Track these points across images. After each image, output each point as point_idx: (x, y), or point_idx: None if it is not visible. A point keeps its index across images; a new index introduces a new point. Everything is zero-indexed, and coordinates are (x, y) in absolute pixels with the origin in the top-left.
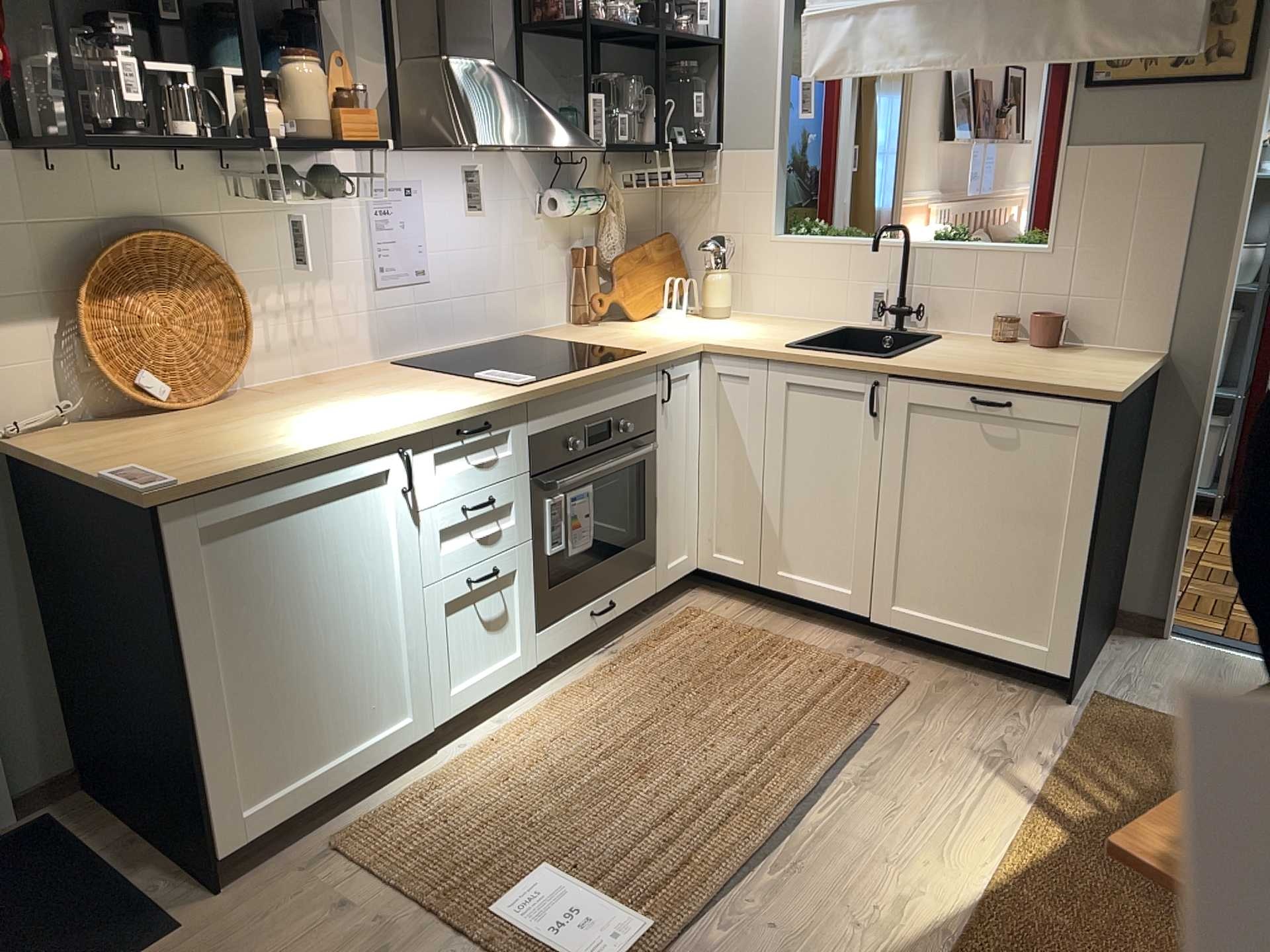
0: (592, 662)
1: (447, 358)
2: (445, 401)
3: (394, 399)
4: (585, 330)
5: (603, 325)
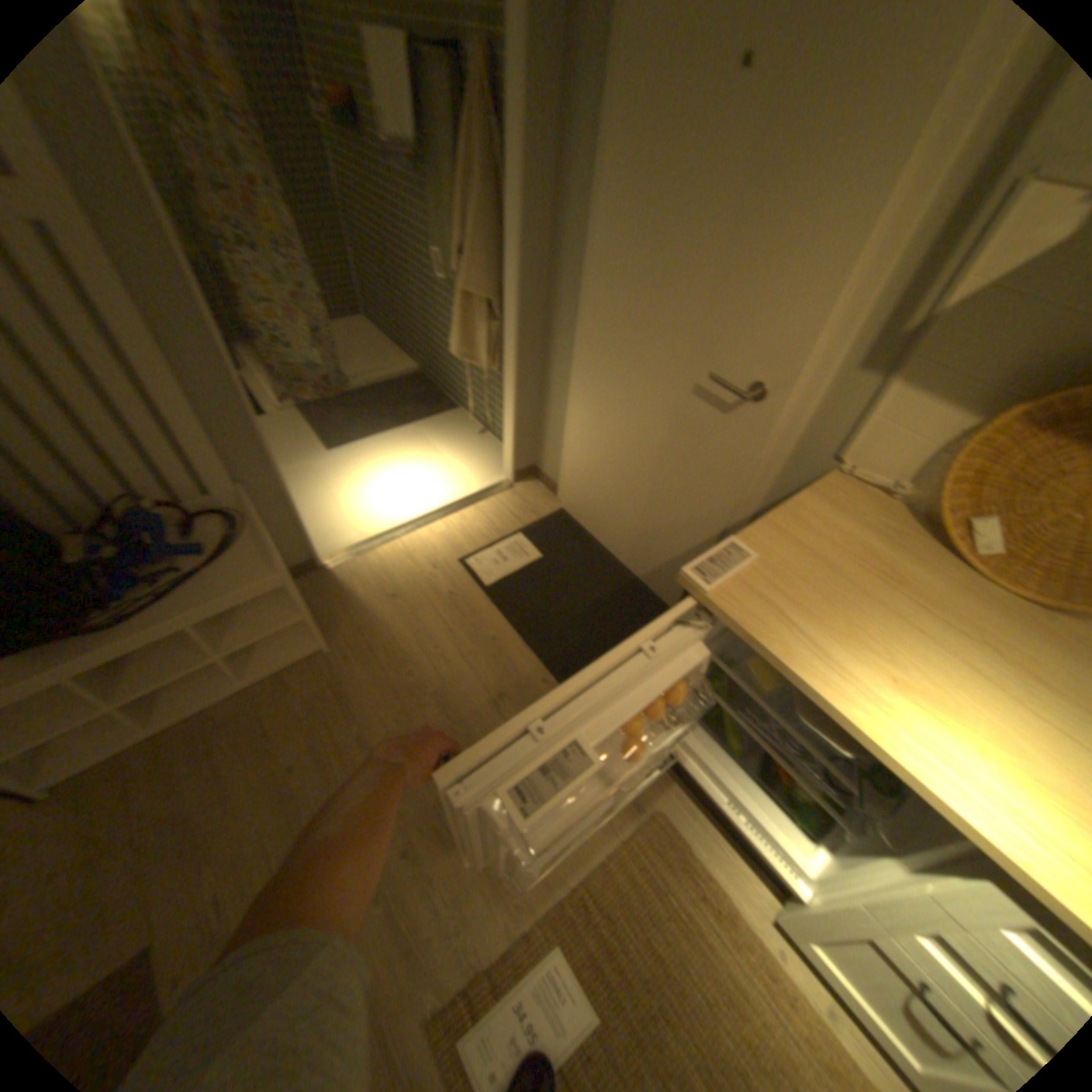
0: None
1: None
2: None
3: None
4: None
5: None
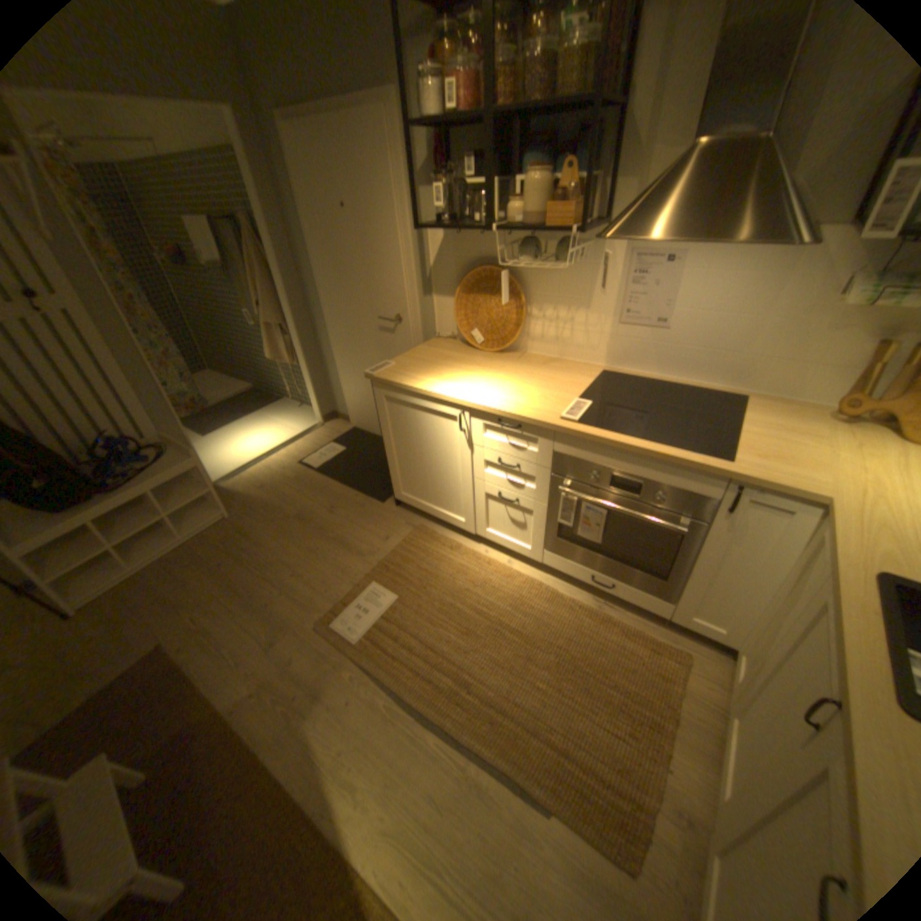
0: (583, 596)
1: (664, 383)
2: (513, 402)
3: (516, 387)
4: (813, 420)
5: (852, 426)
